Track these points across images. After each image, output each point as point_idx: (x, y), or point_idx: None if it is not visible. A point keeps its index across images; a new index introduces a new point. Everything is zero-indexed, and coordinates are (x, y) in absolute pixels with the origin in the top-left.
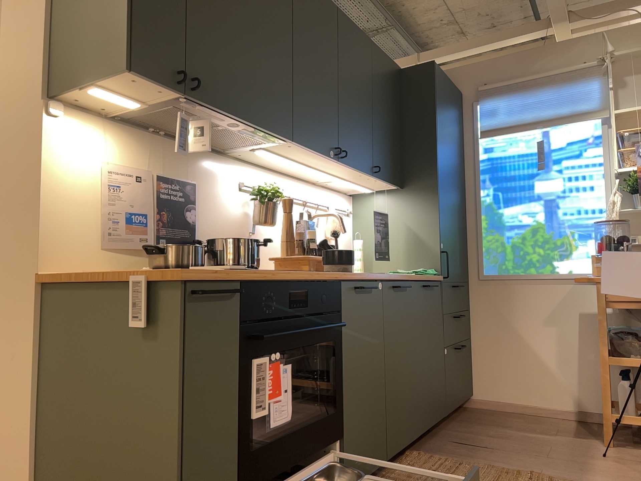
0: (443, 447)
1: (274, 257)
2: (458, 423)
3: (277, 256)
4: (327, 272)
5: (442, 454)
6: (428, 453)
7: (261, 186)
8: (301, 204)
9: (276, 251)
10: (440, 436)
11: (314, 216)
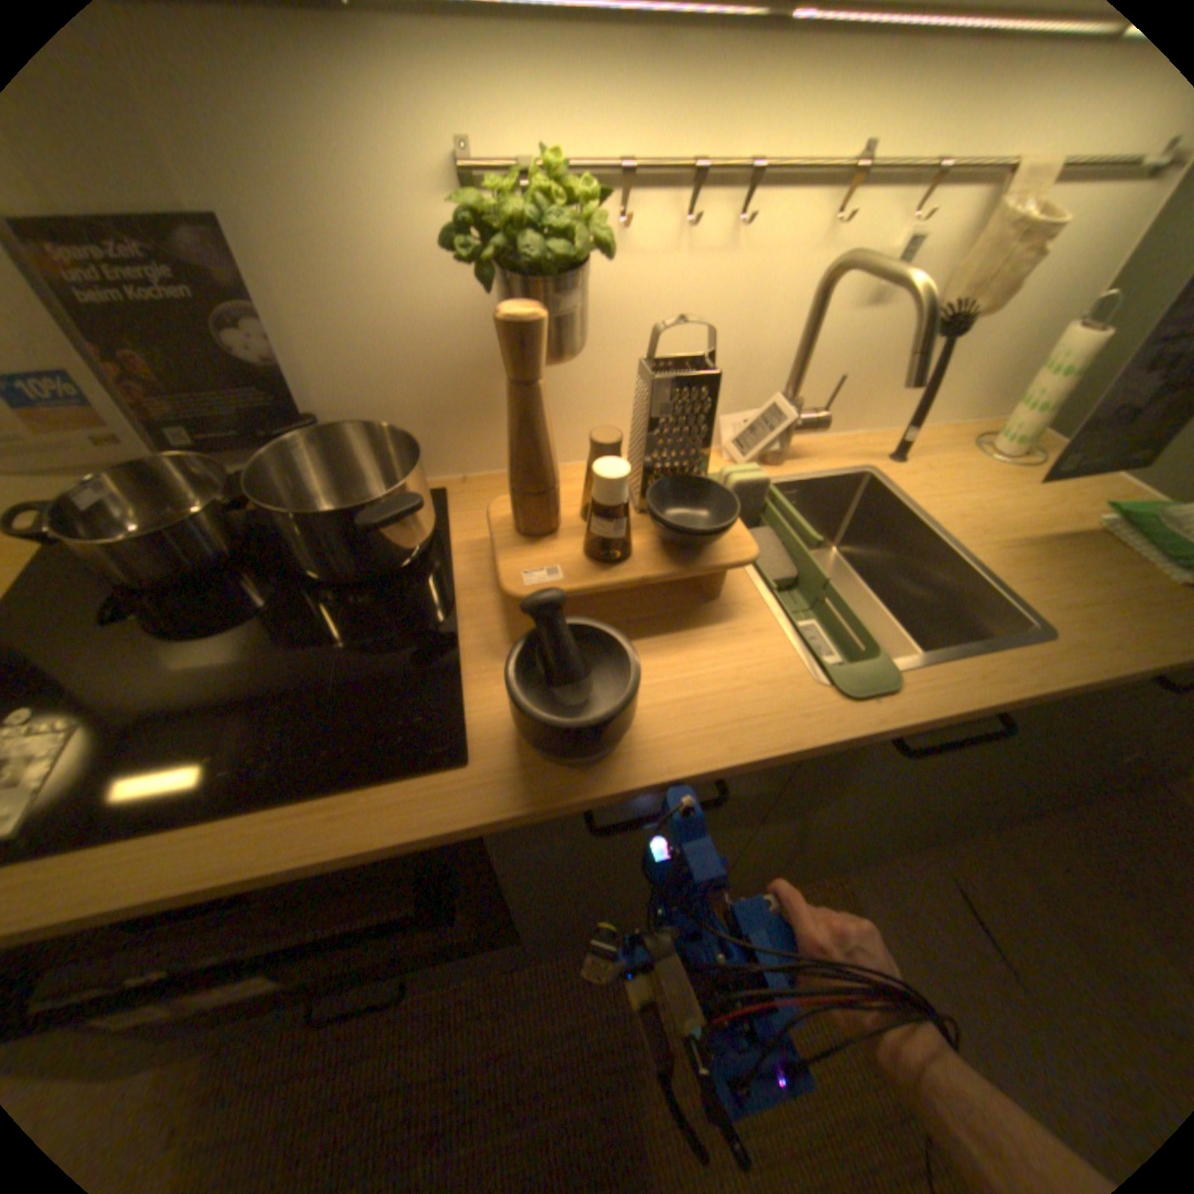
0: (917, 894)
1: (489, 519)
2: (1051, 829)
3: (503, 514)
4: (446, 769)
5: (886, 918)
6: (861, 895)
7: (504, 185)
8: (857, 169)
9: (618, 419)
10: (954, 851)
11: (850, 262)
